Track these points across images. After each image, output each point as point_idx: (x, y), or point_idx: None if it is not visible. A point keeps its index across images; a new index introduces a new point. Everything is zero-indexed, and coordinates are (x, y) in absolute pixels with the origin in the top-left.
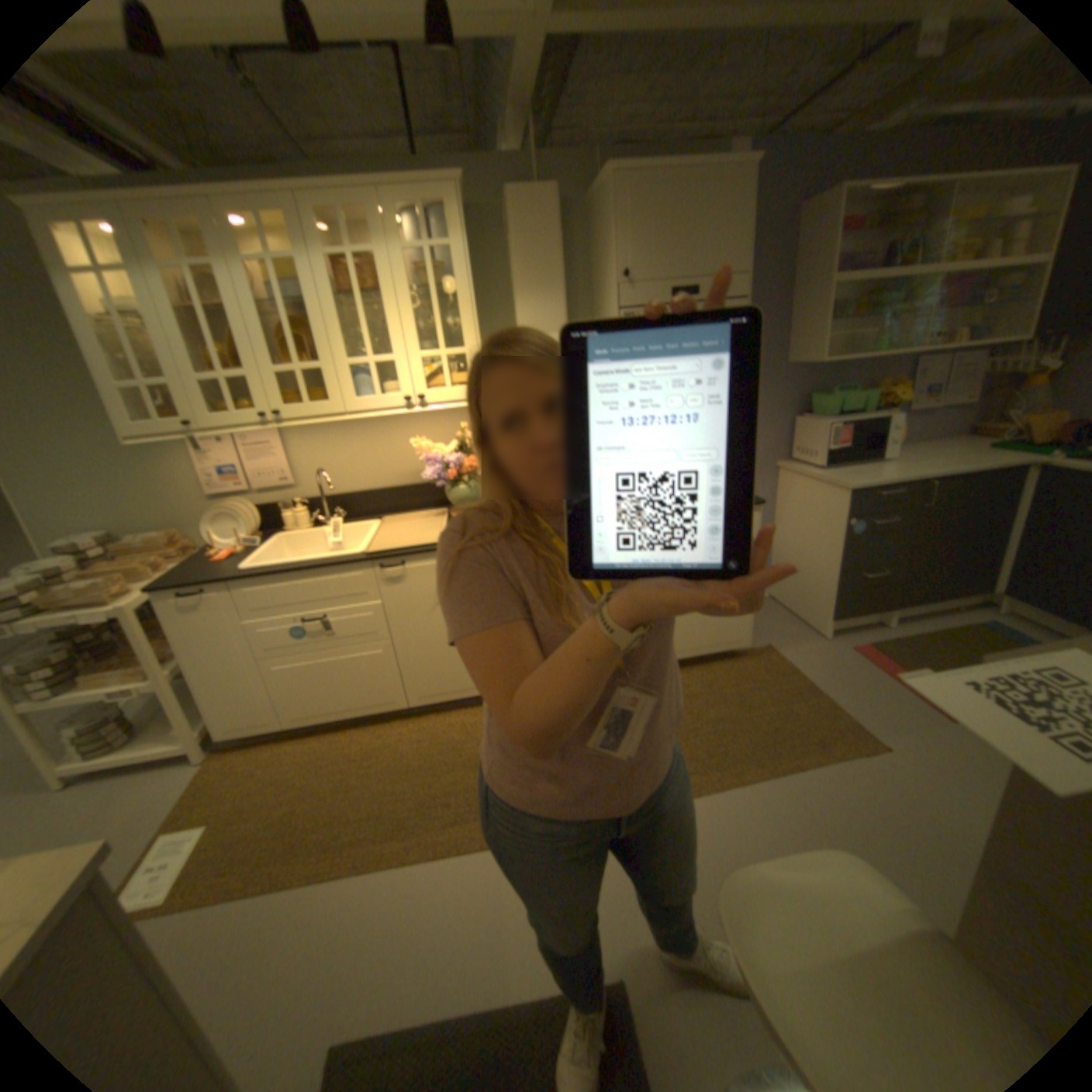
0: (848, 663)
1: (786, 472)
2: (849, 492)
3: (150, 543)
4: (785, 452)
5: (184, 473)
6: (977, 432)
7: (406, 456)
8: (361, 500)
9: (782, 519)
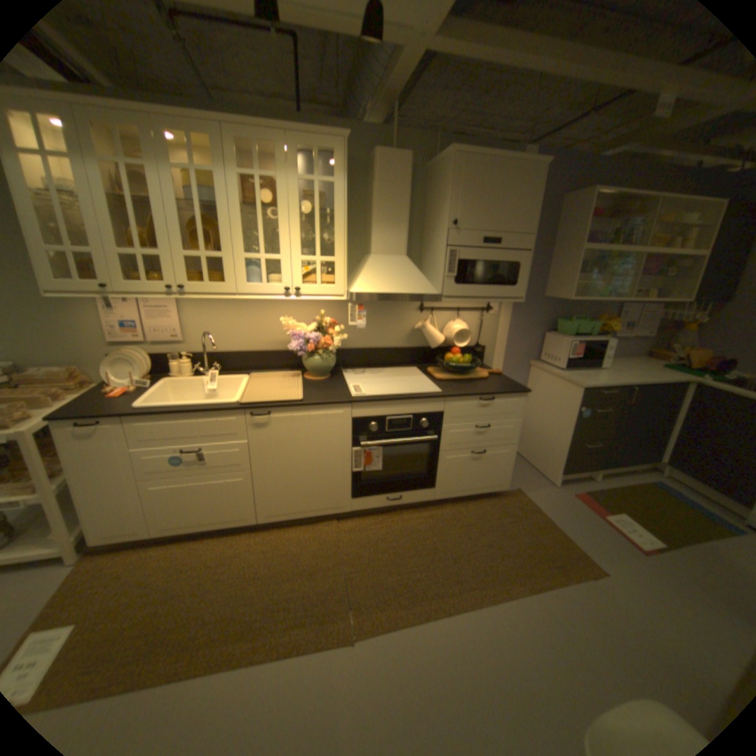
0: (573, 506)
1: (537, 369)
2: (582, 389)
3: (54, 376)
4: (537, 355)
5: (92, 323)
6: (652, 355)
7: (274, 329)
8: (235, 358)
9: (530, 400)
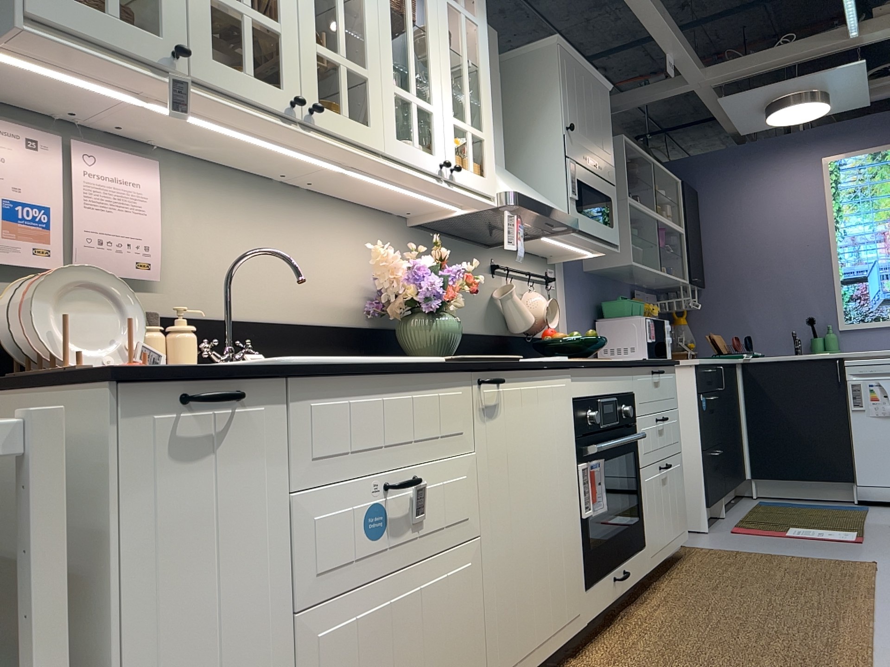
0: (747, 537)
1: None
2: (692, 369)
3: None
4: None
5: None
6: None
7: (325, 278)
8: (260, 338)
9: None
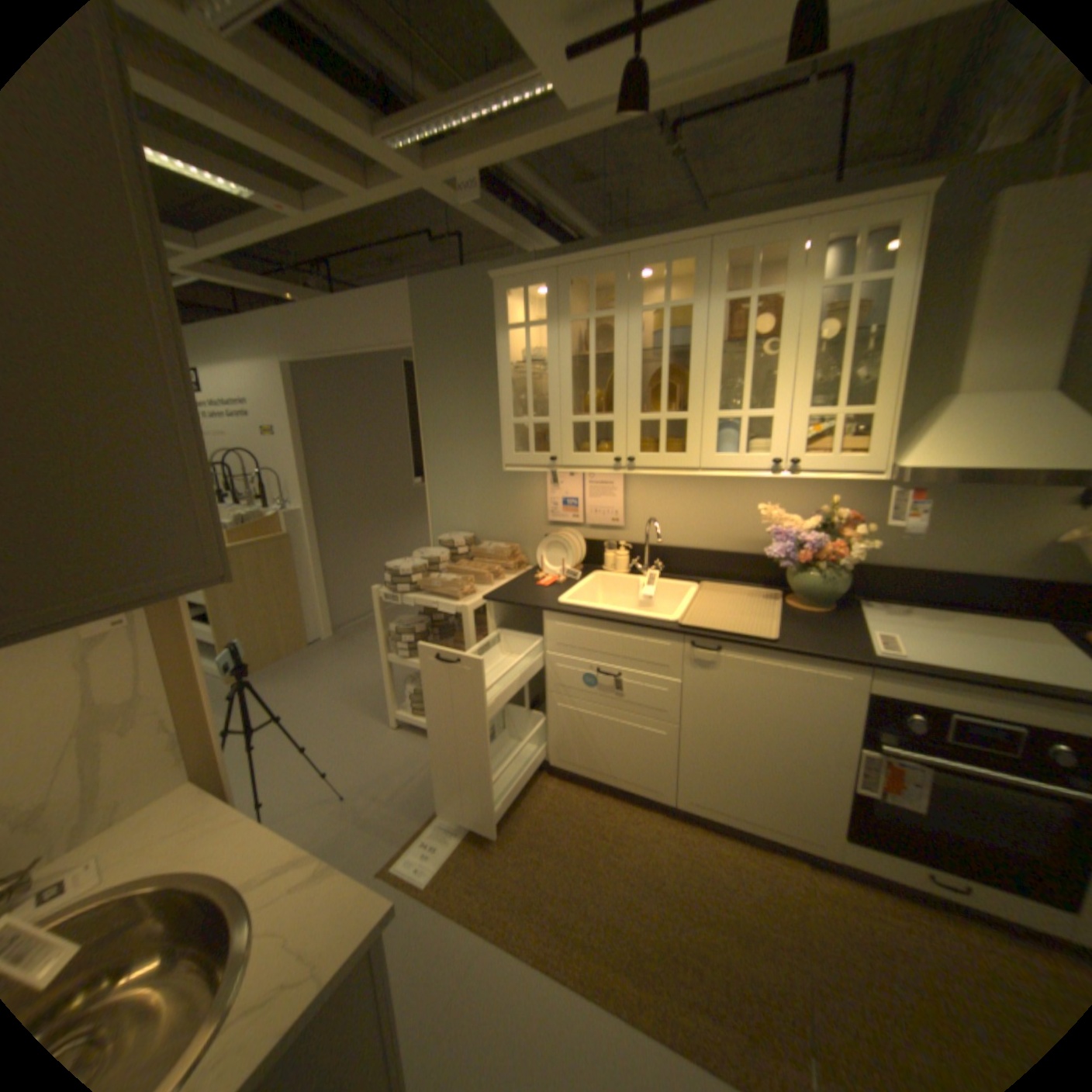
0: None
1: None
2: None
3: (499, 554)
4: None
5: (538, 500)
6: None
7: (747, 521)
8: (682, 558)
9: None
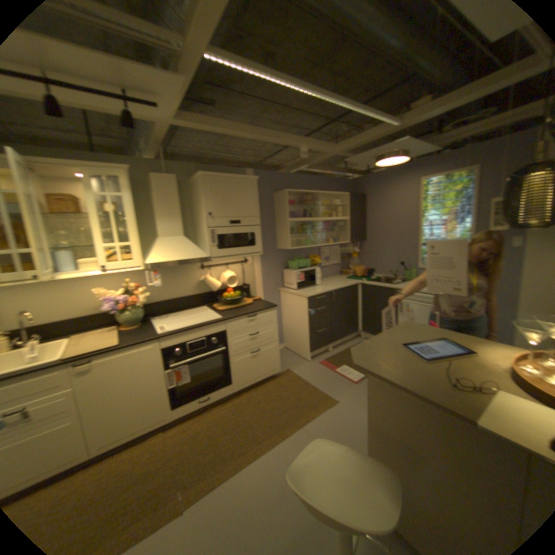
0: (317, 369)
1: (282, 292)
2: (305, 298)
3: None
4: (280, 284)
5: None
6: (341, 273)
7: (86, 299)
8: (50, 328)
9: (283, 312)
